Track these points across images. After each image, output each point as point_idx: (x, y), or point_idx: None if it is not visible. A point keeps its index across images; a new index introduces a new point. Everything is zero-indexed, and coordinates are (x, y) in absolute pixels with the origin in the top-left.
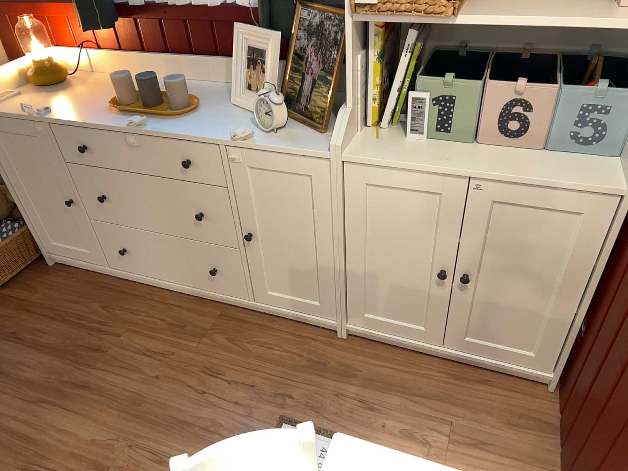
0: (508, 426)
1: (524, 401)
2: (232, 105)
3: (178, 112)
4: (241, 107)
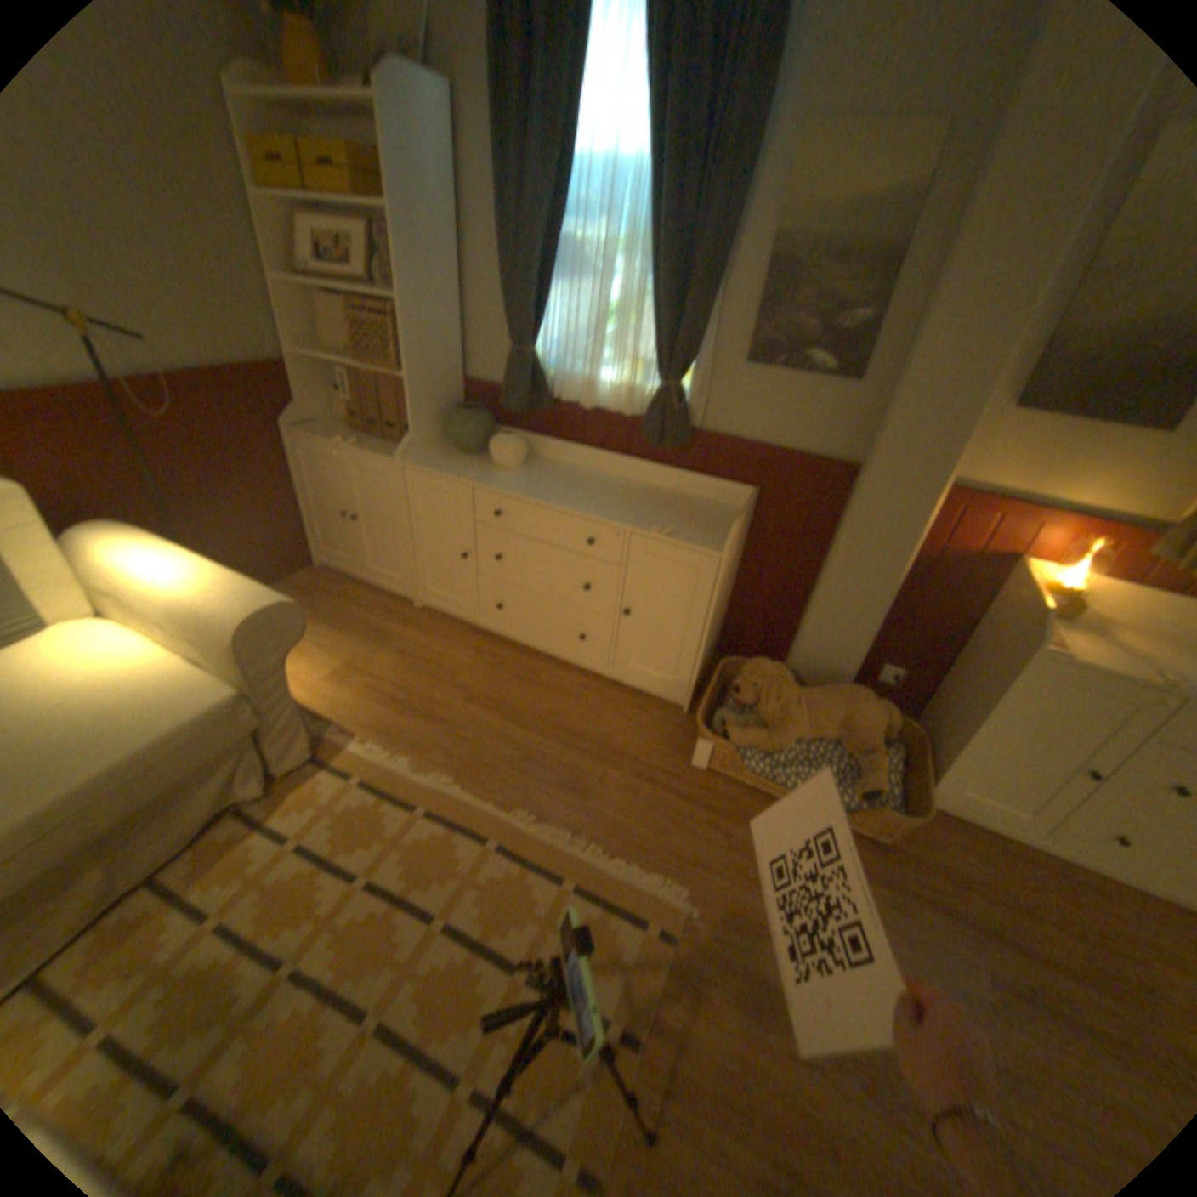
0: None
1: None
2: None
3: None
4: None
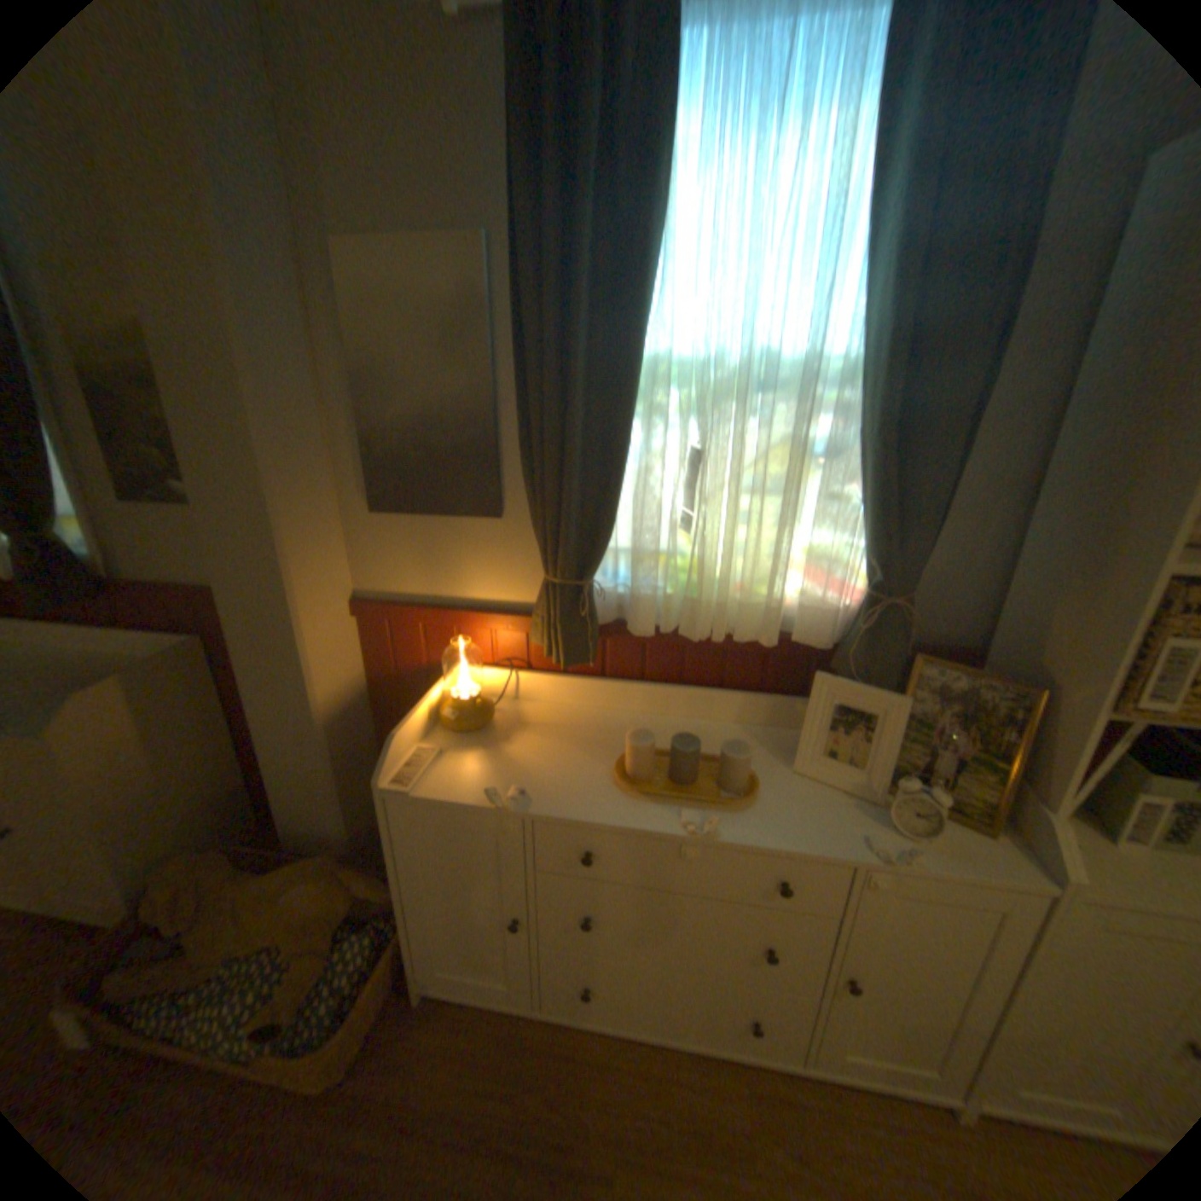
0: None
1: None
2: (796, 776)
3: (750, 802)
4: (814, 781)
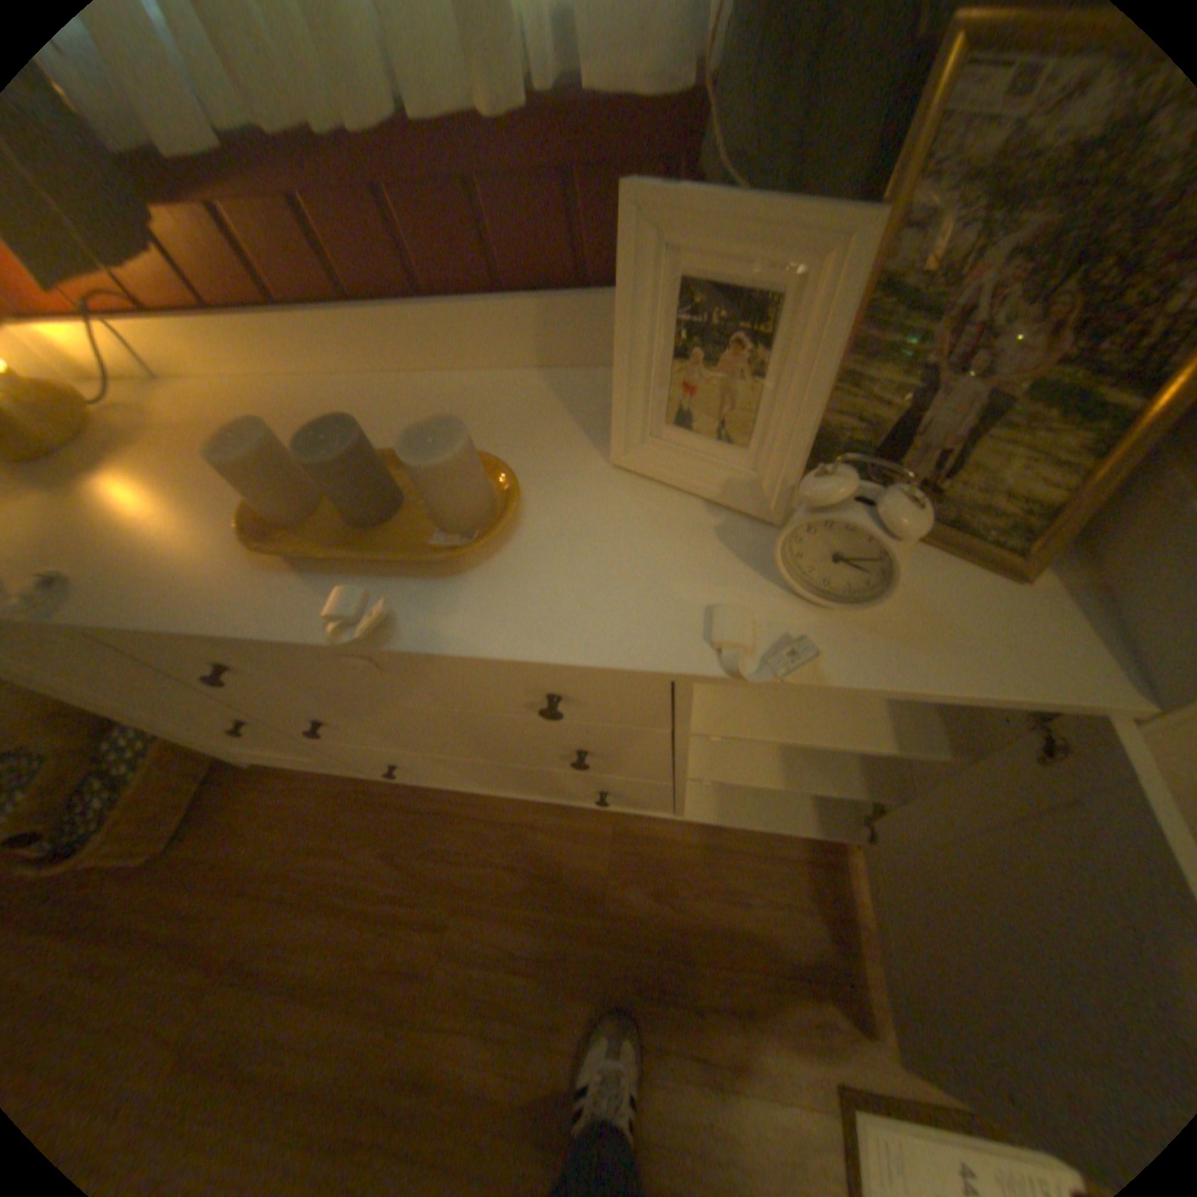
0: None
1: None
2: (617, 473)
3: (480, 552)
4: (653, 479)
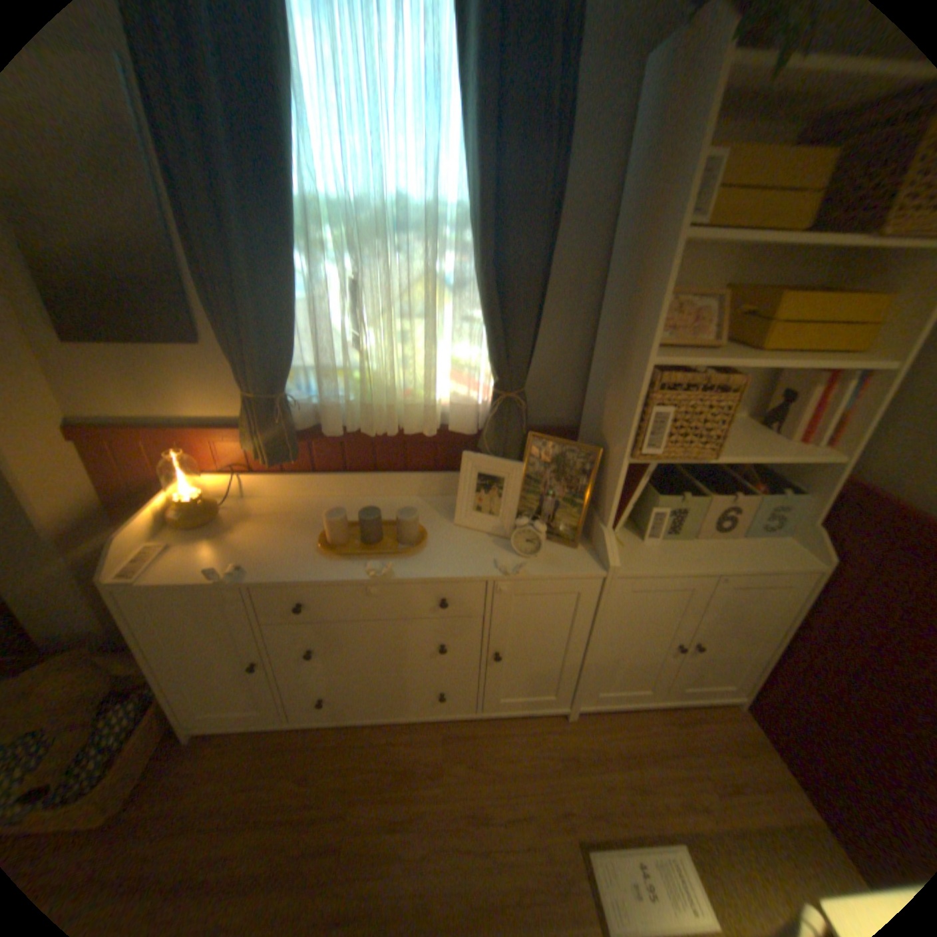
0: (742, 762)
1: (735, 732)
2: (456, 527)
3: (418, 549)
4: (468, 528)
